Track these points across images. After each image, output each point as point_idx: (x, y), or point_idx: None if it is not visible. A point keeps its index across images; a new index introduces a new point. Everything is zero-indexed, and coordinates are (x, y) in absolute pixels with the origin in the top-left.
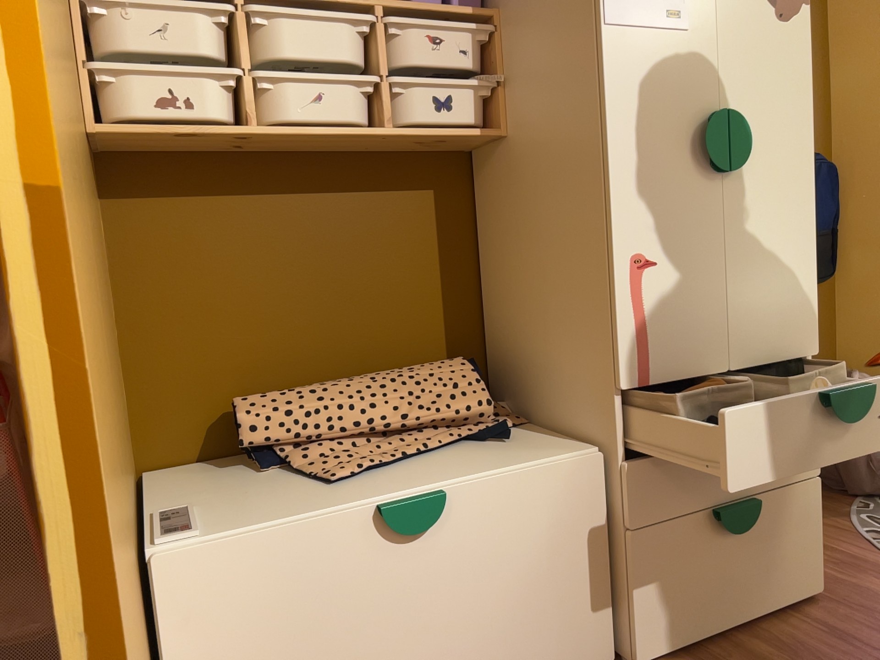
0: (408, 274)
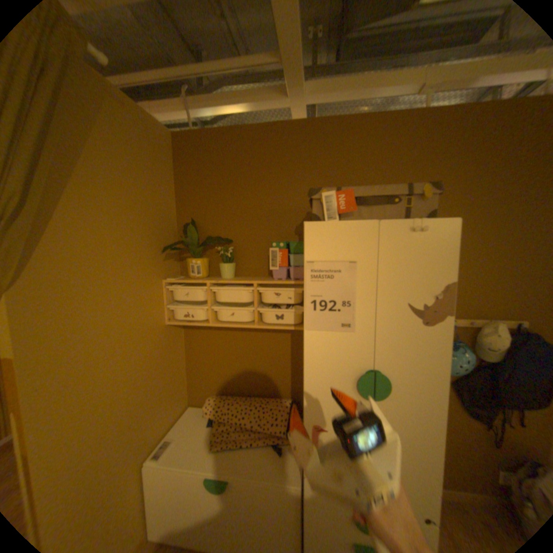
0: (277, 363)
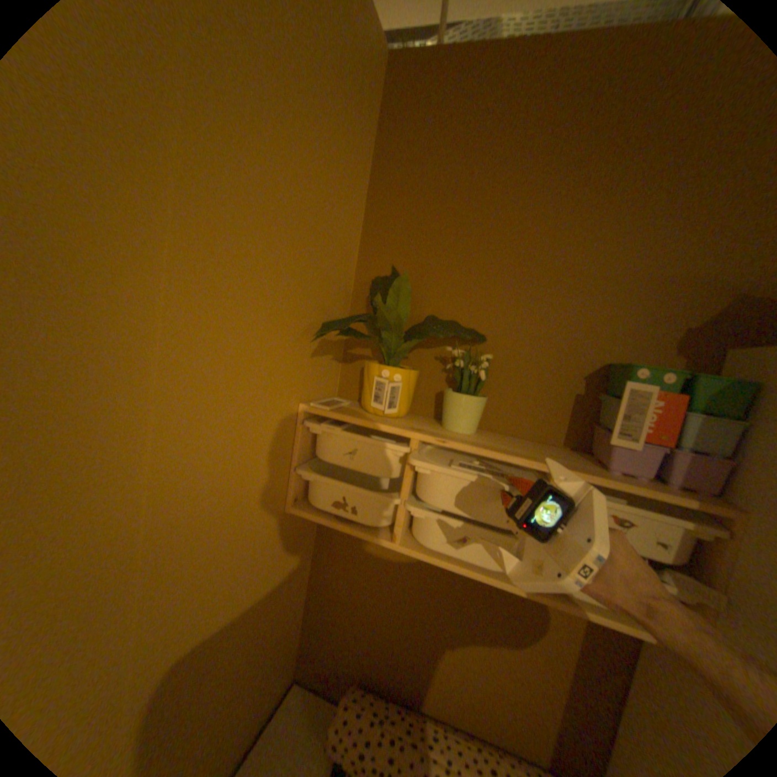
0: (533, 669)
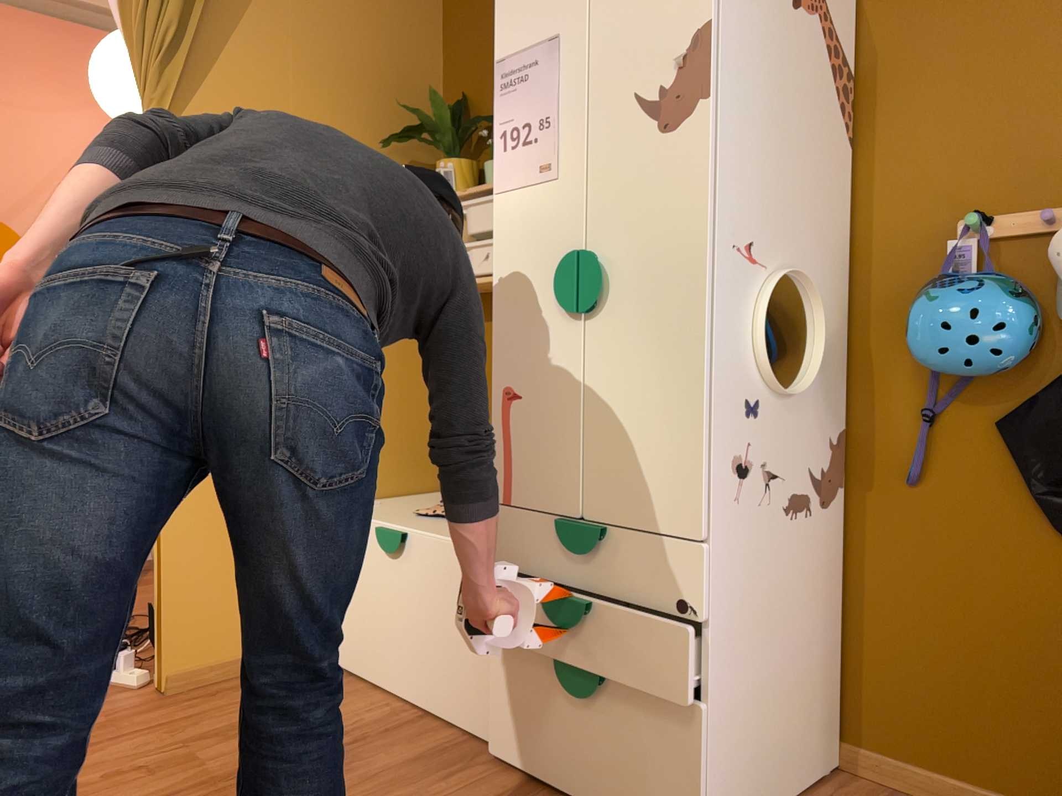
0: None
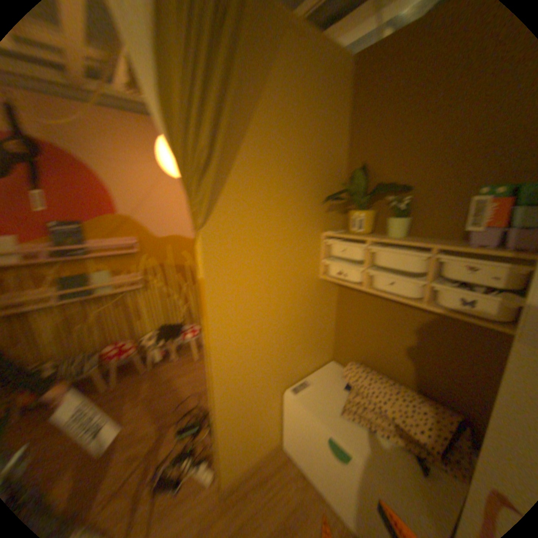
0: (450, 362)
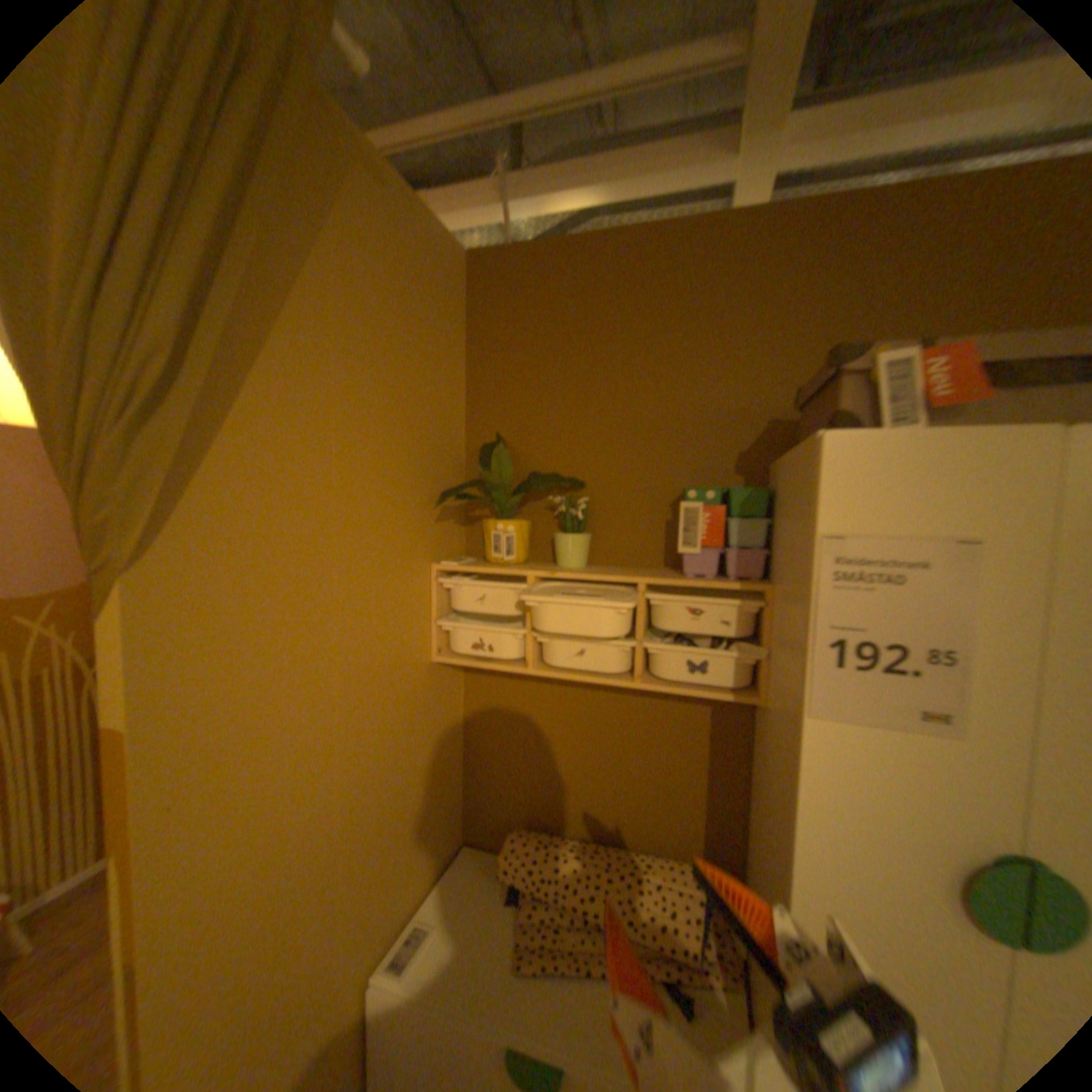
0: (674, 774)
